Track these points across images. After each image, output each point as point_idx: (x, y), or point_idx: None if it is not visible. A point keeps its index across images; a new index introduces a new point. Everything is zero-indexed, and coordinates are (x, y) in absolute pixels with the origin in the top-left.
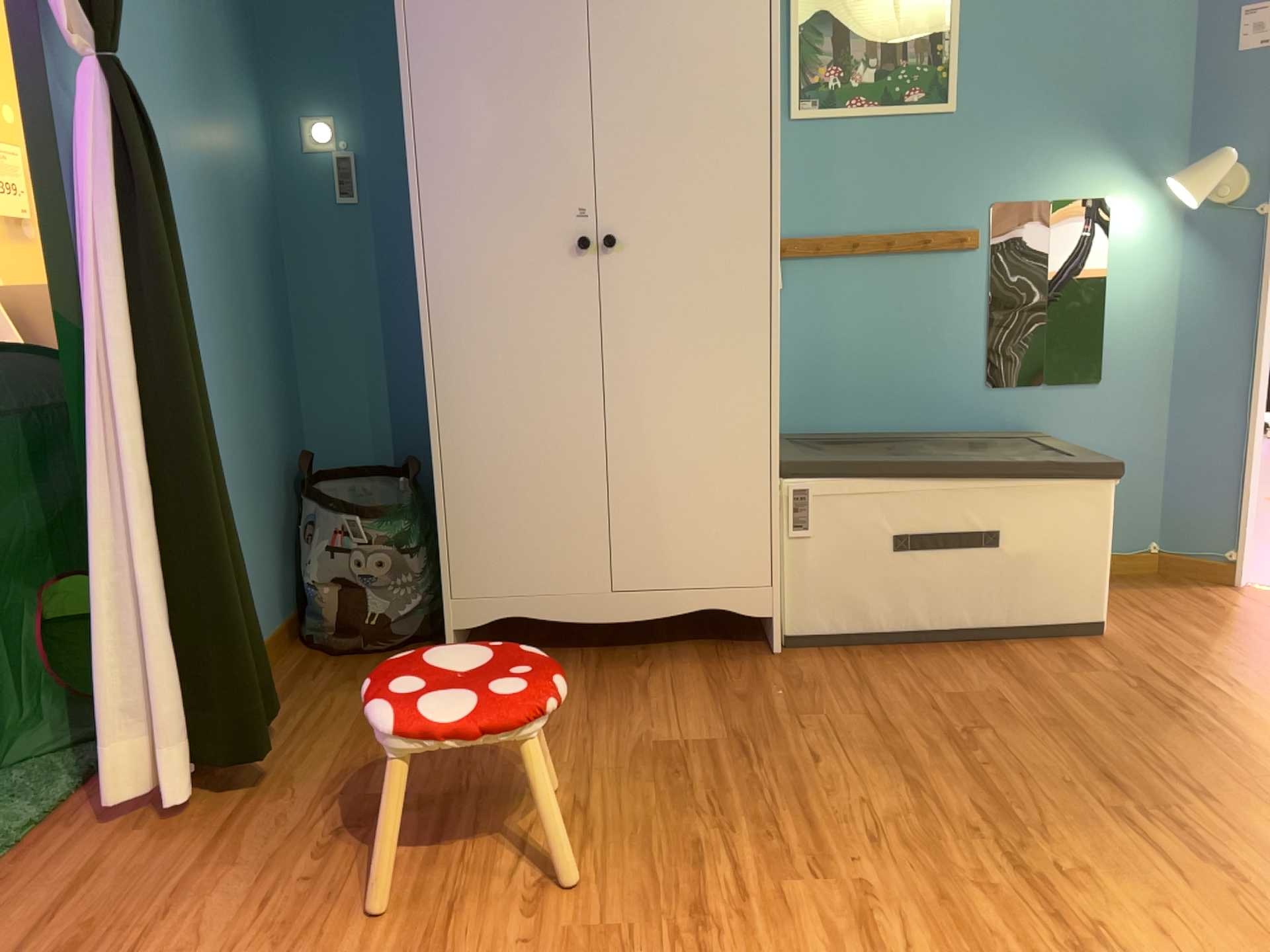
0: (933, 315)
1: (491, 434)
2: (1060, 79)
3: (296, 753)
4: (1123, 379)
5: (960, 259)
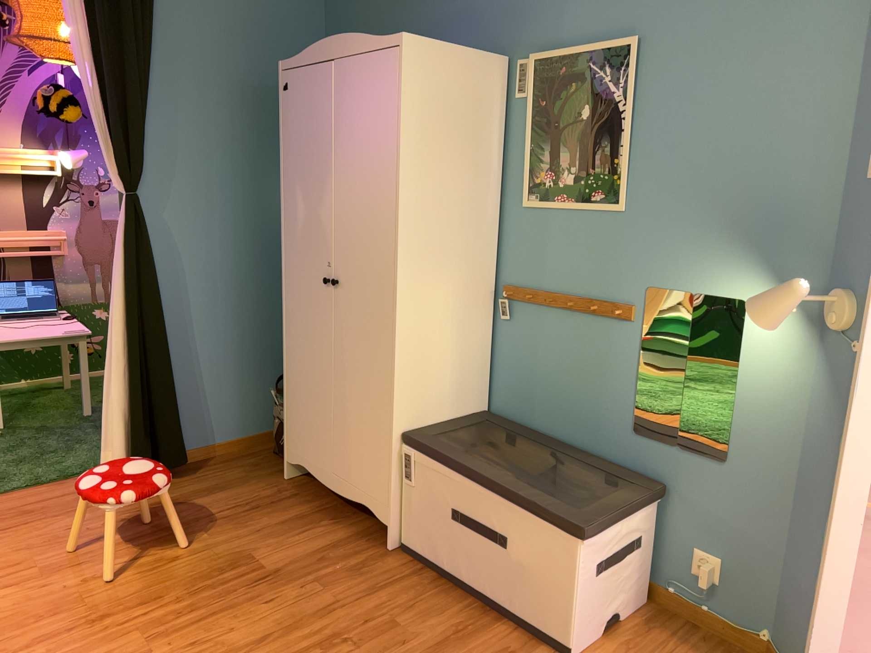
0: (600, 363)
1: (299, 369)
2: (709, 190)
3: (178, 486)
4: (747, 467)
5: (622, 326)
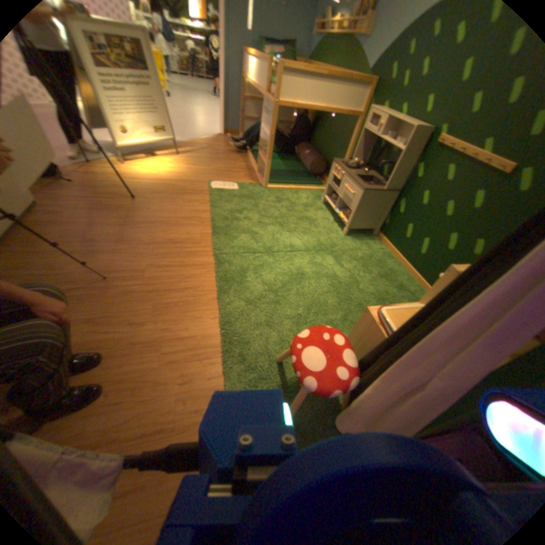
0: None
1: None
2: None
3: None
4: None
5: None
